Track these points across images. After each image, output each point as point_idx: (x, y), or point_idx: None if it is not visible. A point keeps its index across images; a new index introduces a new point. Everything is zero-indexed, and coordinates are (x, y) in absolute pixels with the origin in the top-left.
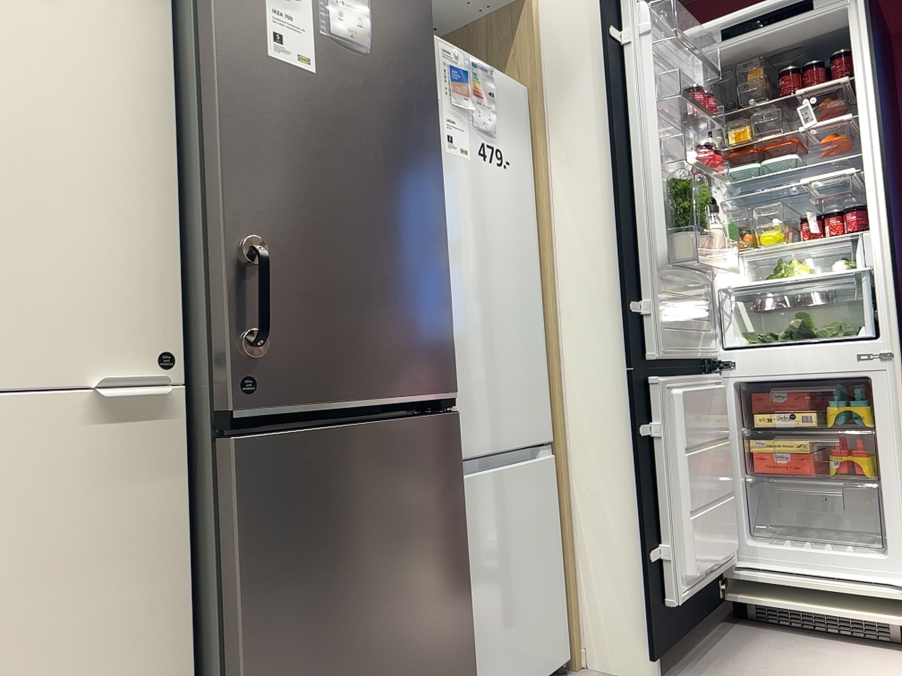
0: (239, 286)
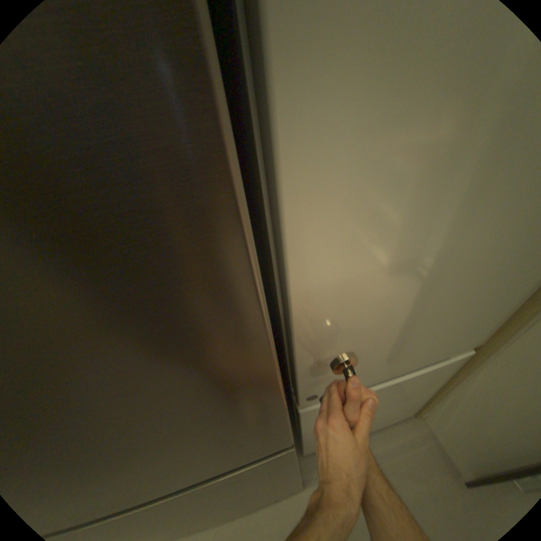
0: None
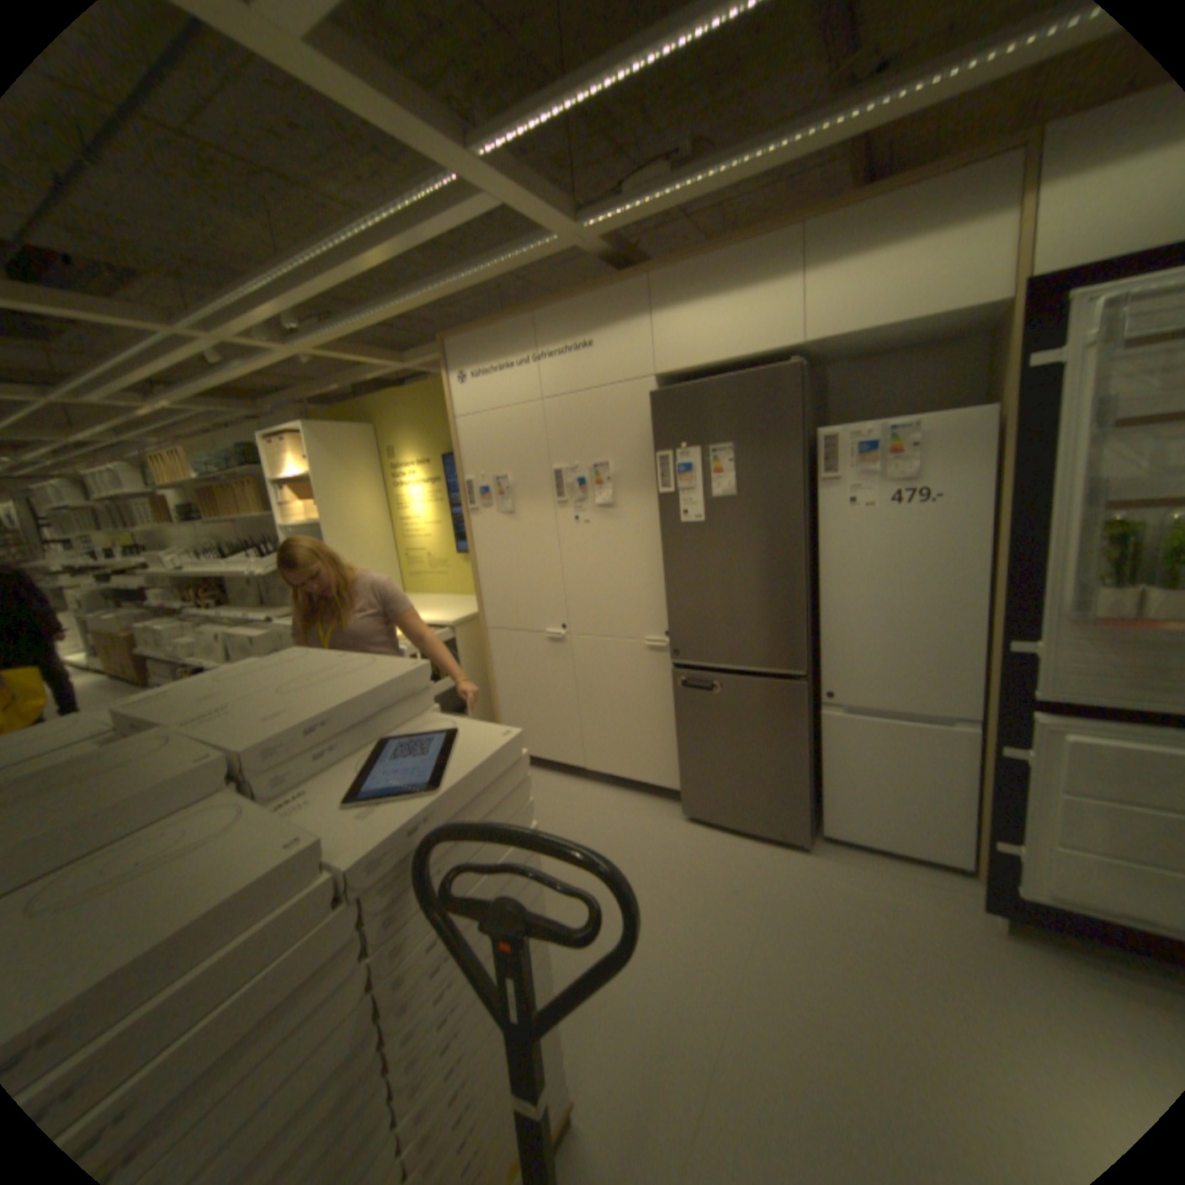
0: (673, 617)
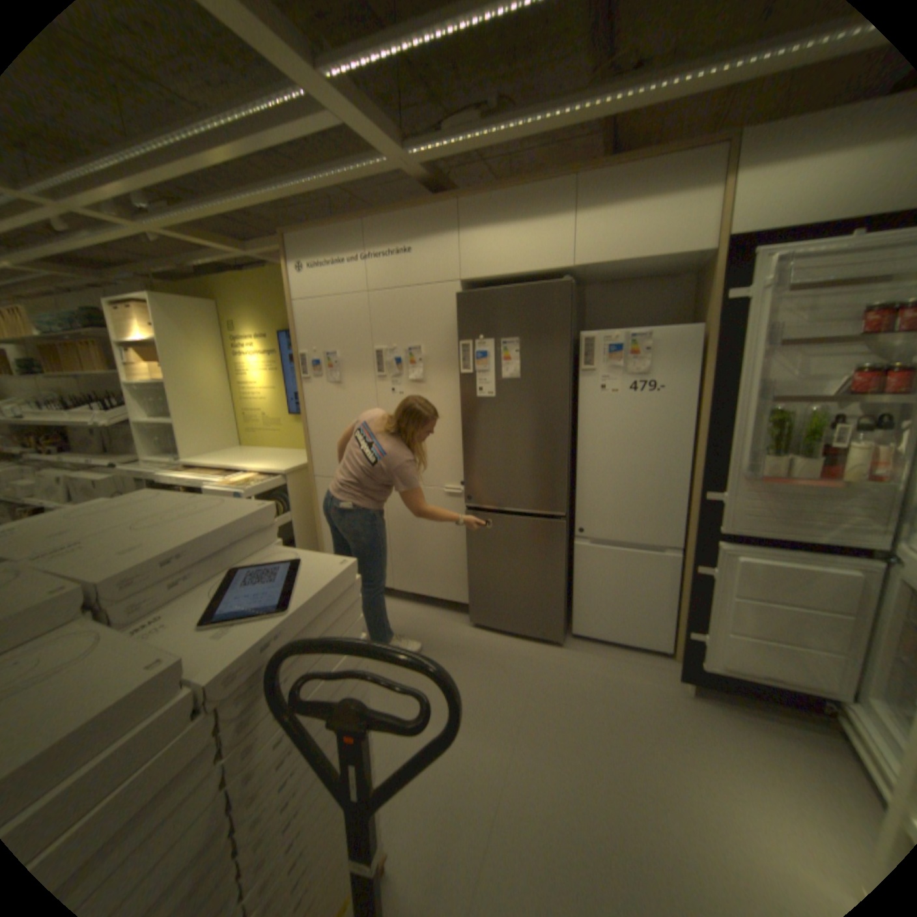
0: (468, 470)
